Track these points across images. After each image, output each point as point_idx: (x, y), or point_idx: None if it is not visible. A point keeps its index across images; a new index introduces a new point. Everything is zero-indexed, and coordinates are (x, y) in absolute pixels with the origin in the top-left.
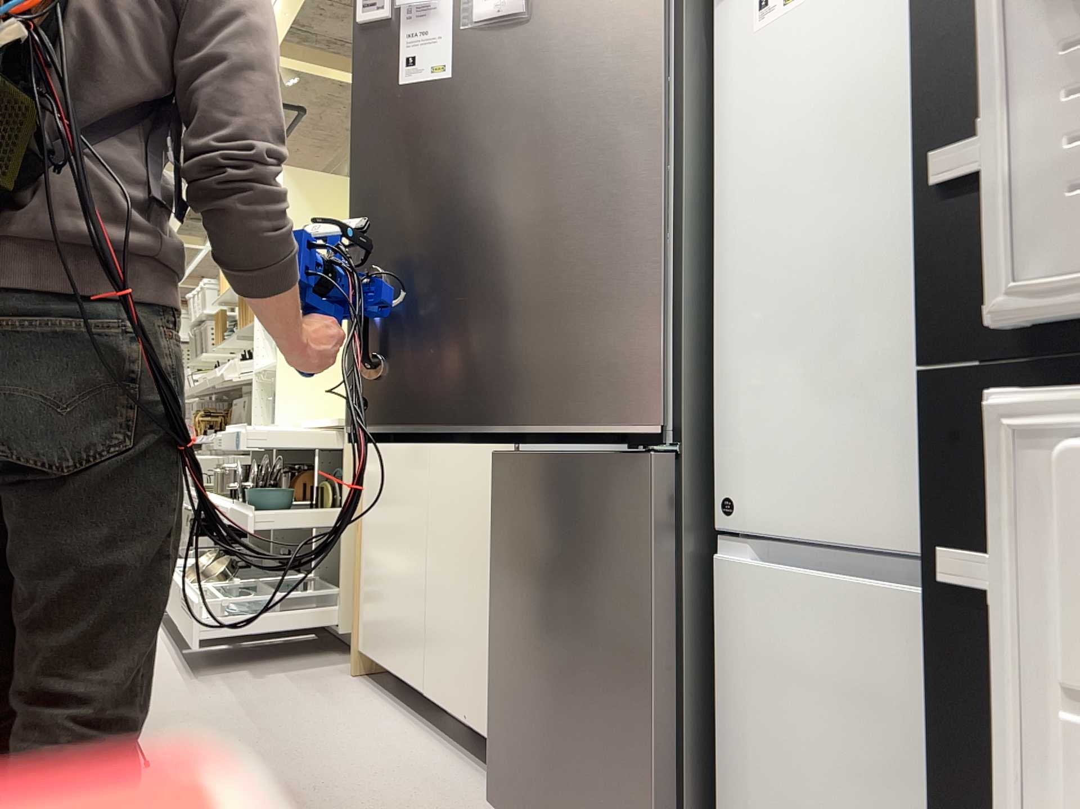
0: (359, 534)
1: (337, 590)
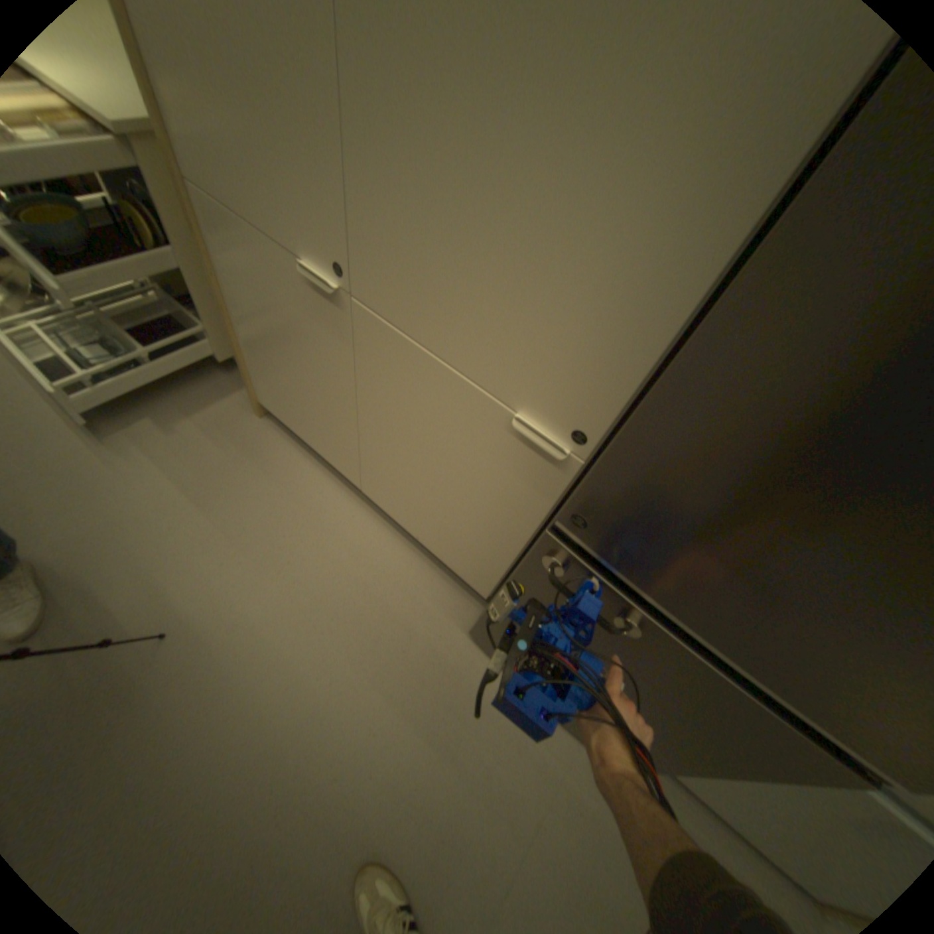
0: (225, 313)
1: (198, 324)
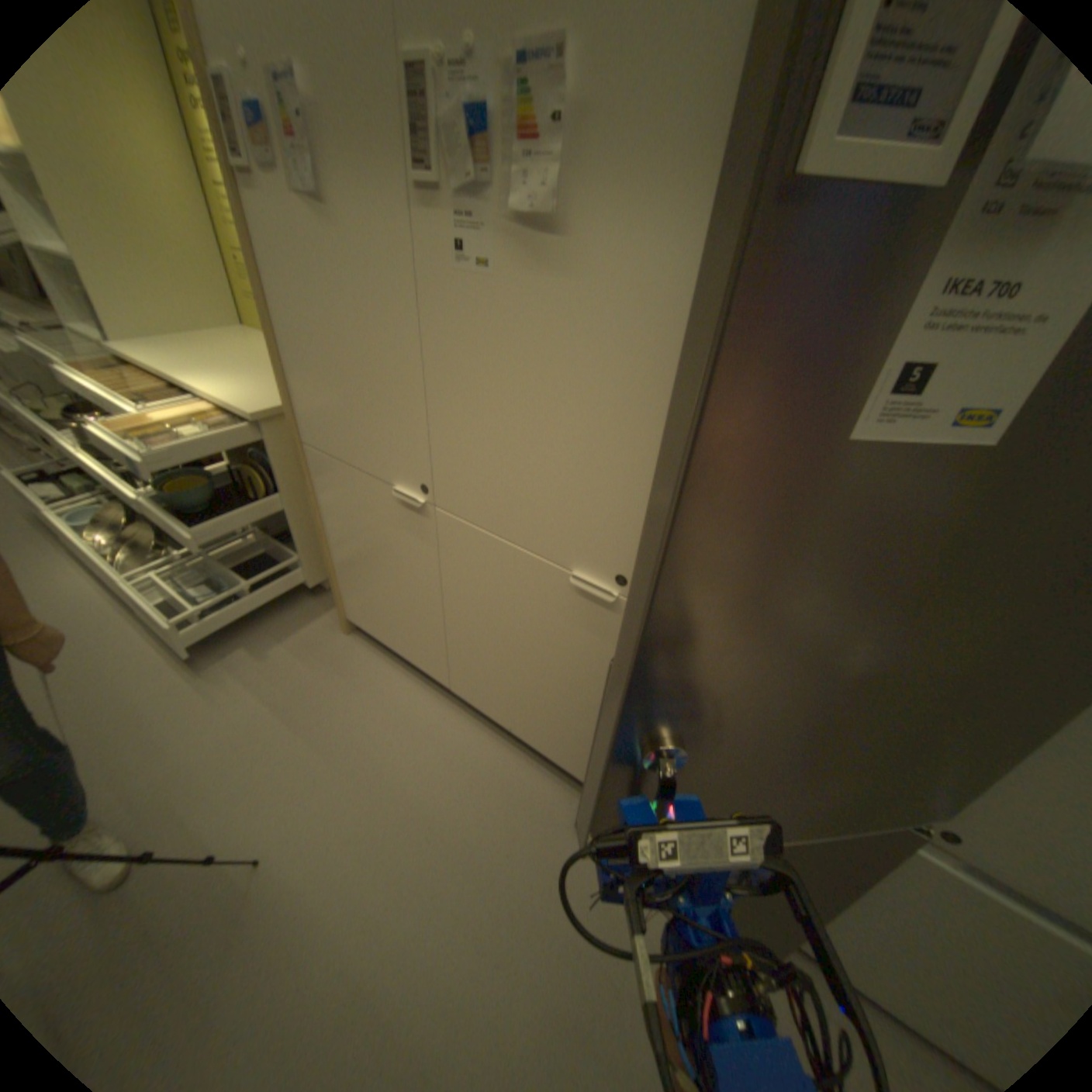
0: (324, 540)
1: (294, 555)
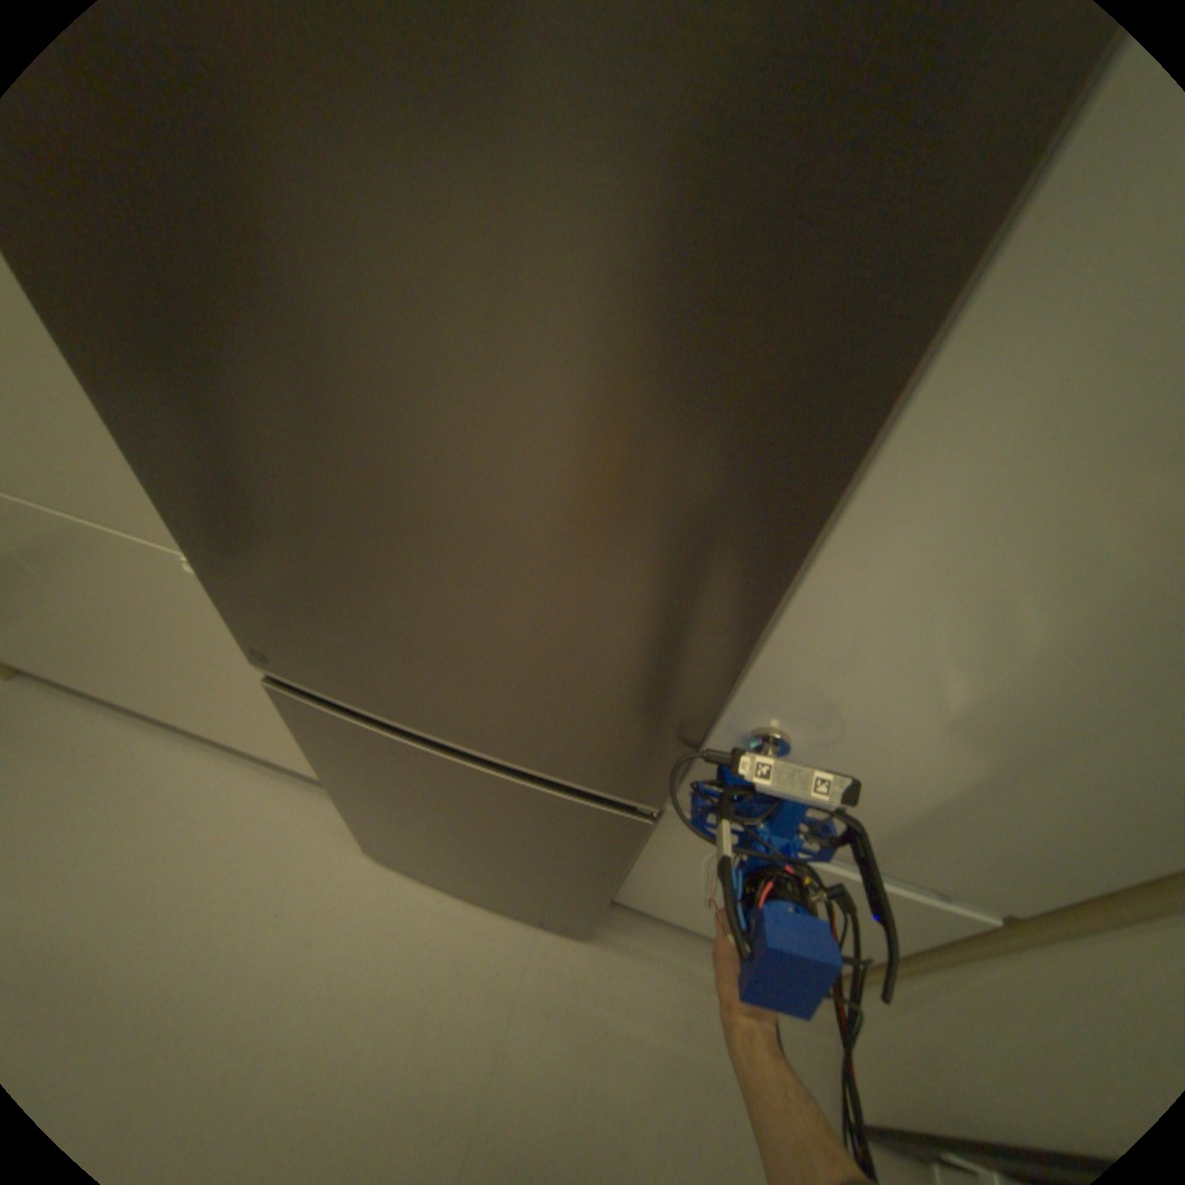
0: None
1: None
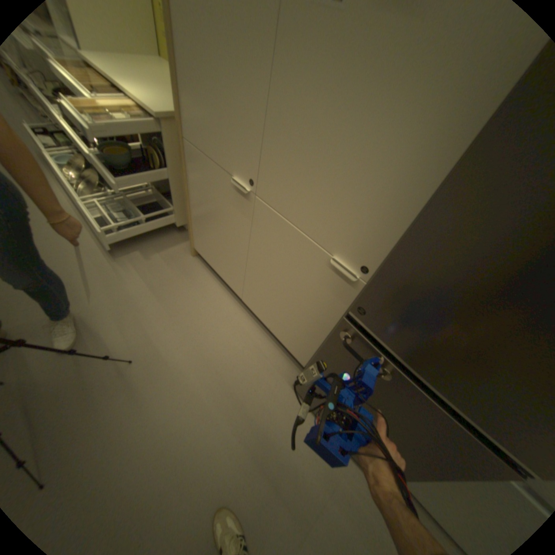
0: (187, 201)
1: (171, 206)
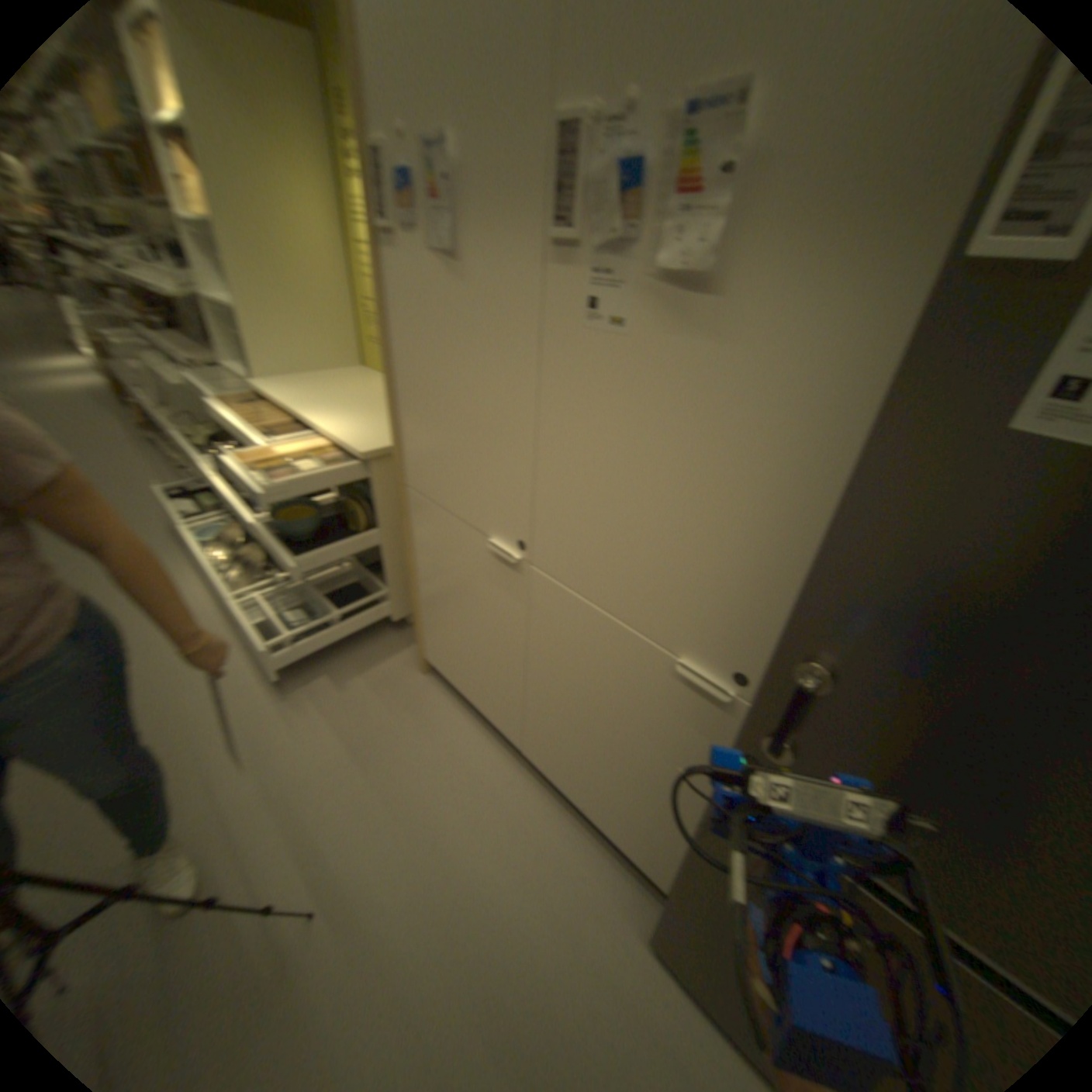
0: (410, 579)
1: (379, 588)
